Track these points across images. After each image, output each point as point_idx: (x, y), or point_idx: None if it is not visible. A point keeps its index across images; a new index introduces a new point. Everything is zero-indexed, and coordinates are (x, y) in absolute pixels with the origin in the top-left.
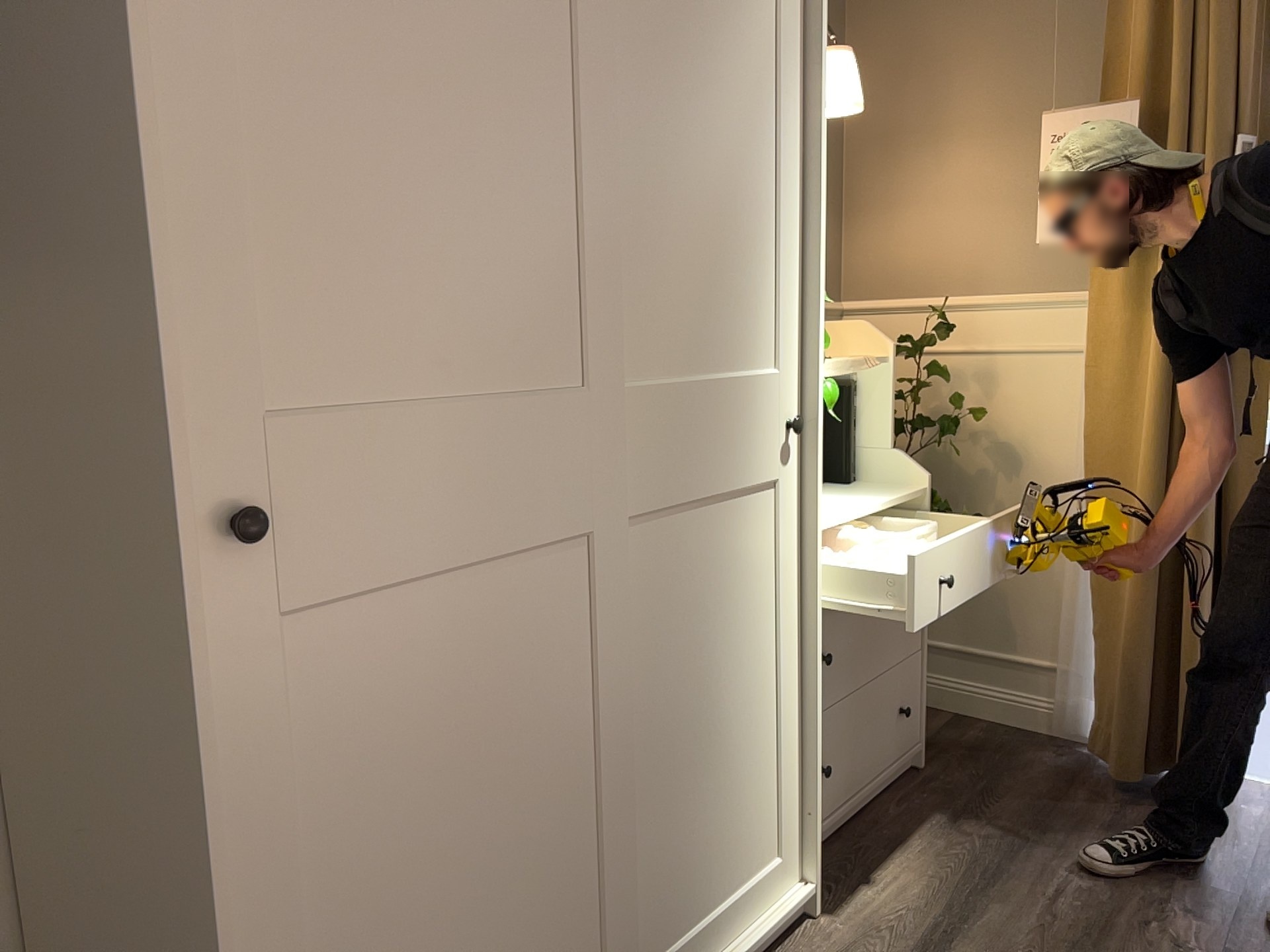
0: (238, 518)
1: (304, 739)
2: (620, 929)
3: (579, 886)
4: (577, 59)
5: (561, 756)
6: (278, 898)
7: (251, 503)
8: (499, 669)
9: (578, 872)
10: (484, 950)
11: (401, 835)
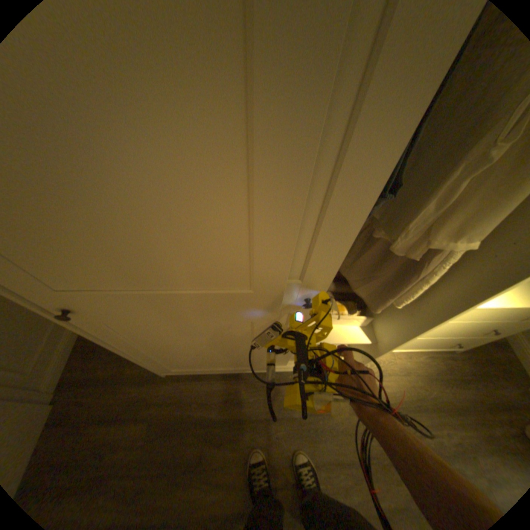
0: (56, 316)
1: (128, 336)
2: (260, 363)
3: (244, 357)
4: (250, 72)
5: (236, 346)
6: (133, 349)
7: (67, 308)
8: (205, 335)
9: (244, 357)
10: (208, 358)
11: (172, 347)
